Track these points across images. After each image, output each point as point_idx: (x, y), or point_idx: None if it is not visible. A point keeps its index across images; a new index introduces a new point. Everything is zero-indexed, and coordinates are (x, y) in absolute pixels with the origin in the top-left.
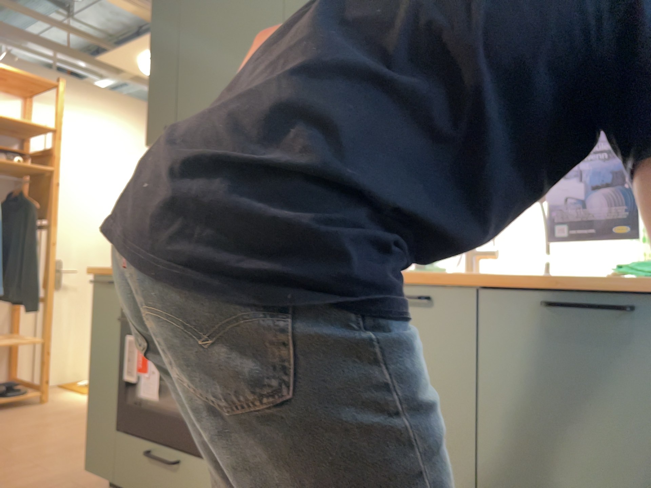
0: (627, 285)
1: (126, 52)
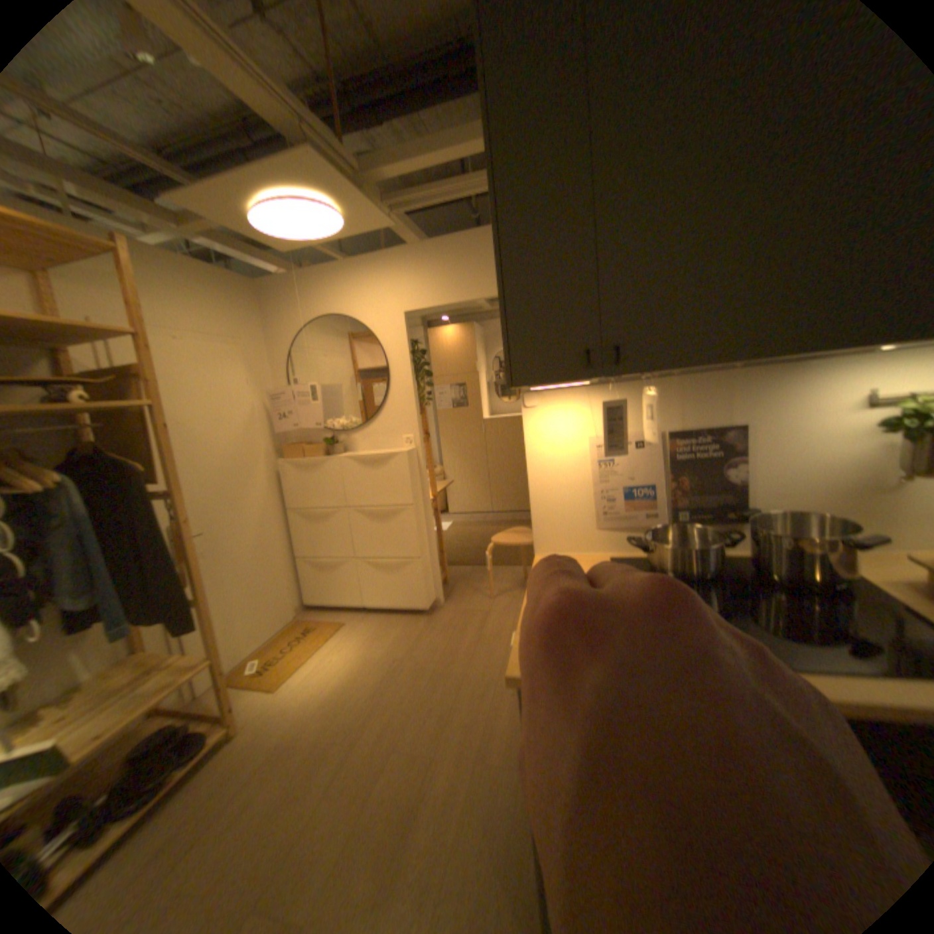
0: None
1: (228, 185)
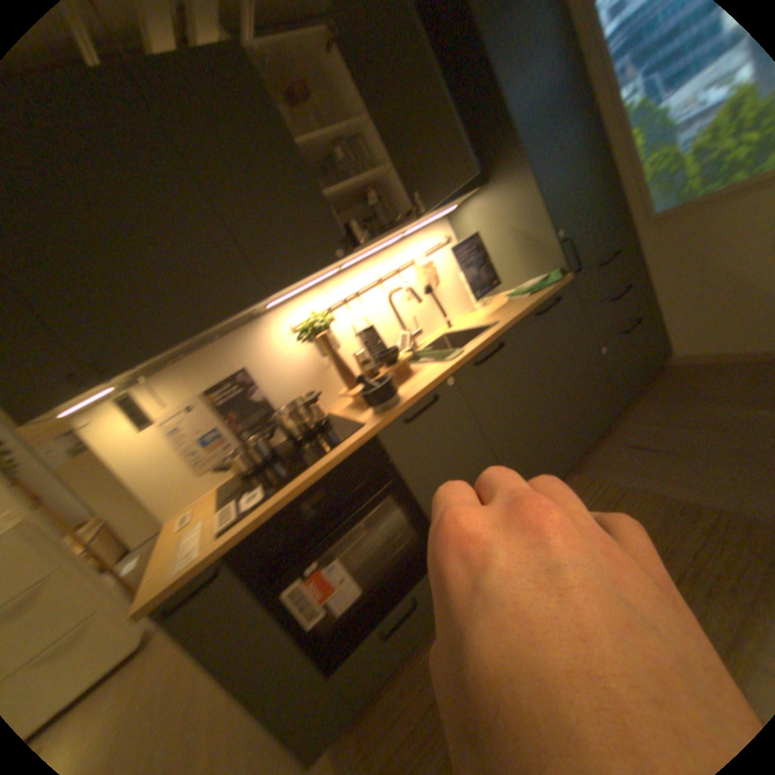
0: (550, 290)
1: None
